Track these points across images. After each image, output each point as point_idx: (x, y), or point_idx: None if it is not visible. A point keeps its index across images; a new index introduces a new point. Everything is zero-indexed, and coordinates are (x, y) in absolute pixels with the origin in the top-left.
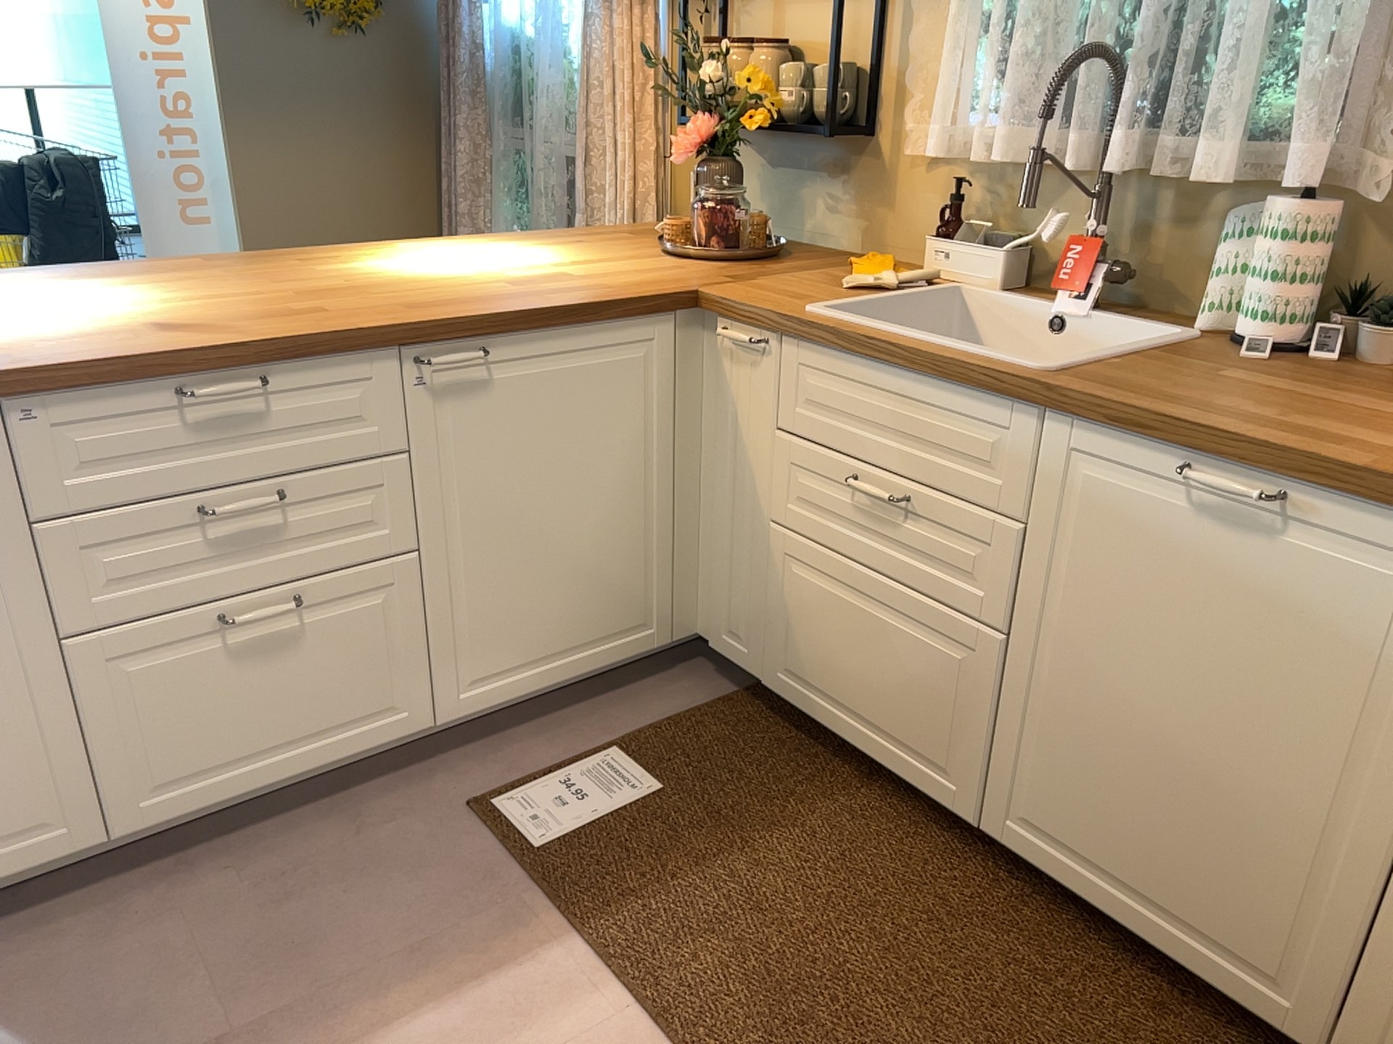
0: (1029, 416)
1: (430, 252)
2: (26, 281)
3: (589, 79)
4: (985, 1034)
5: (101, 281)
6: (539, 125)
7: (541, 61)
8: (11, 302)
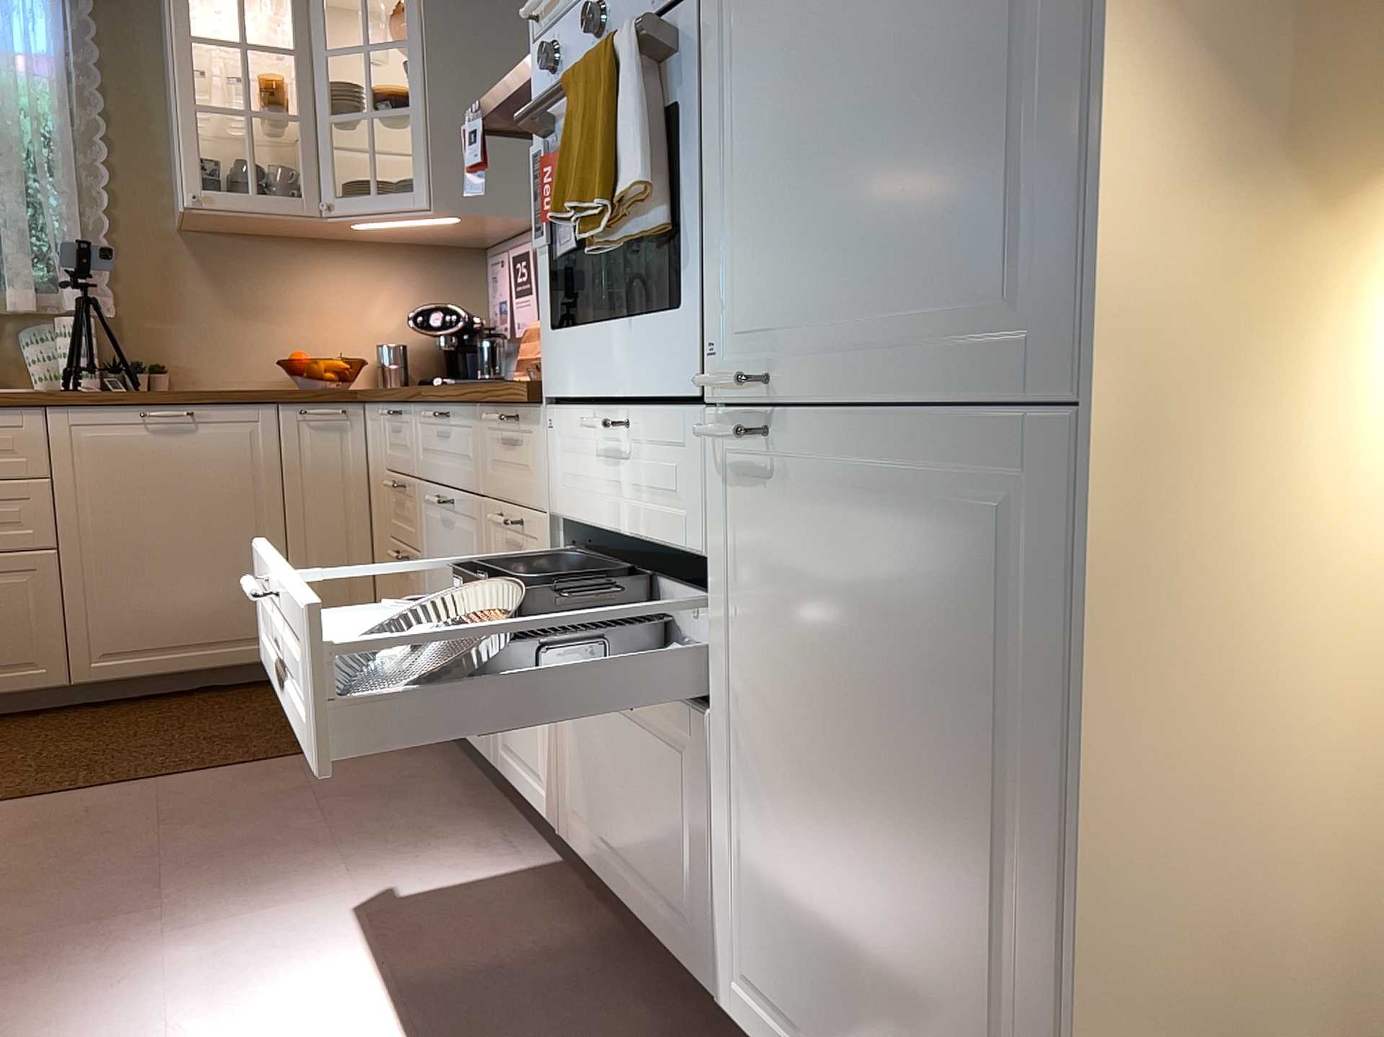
0: (35, 415)
1: None
2: None
3: None
4: (171, 729)
5: None
6: None
7: None
8: None
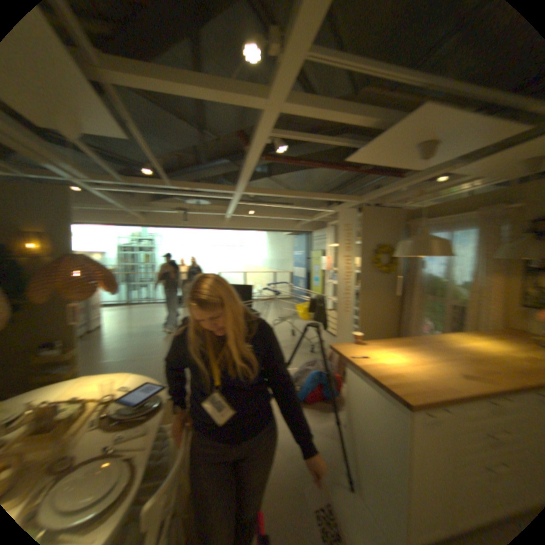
0: None
1: (466, 340)
2: (385, 346)
3: (475, 289)
4: None
5: (404, 348)
6: (446, 297)
7: (448, 282)
8: (400, 356)
